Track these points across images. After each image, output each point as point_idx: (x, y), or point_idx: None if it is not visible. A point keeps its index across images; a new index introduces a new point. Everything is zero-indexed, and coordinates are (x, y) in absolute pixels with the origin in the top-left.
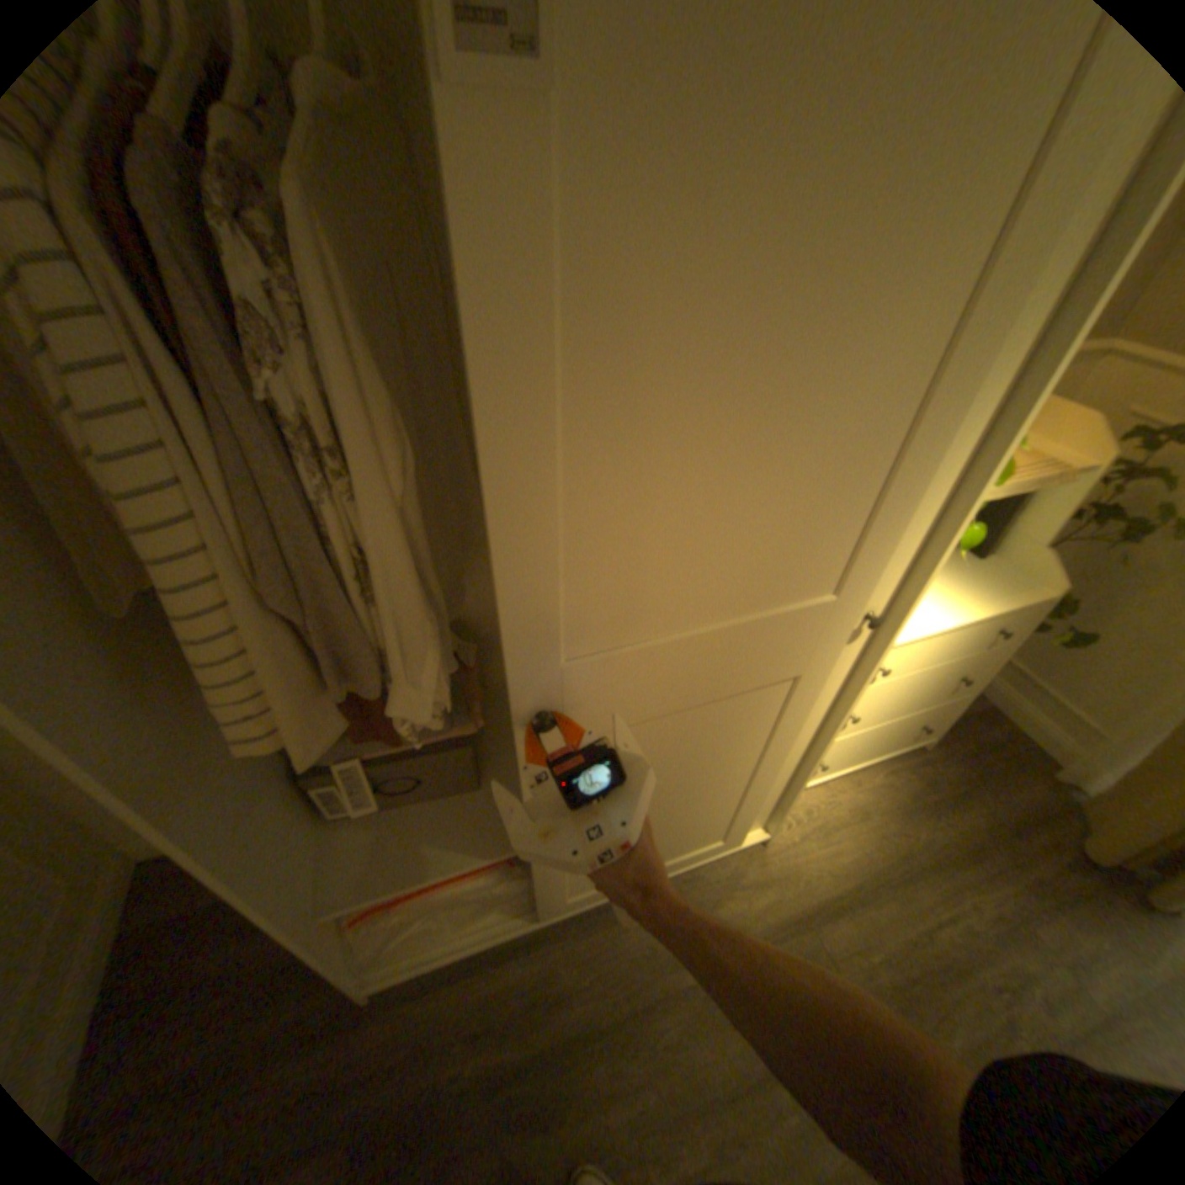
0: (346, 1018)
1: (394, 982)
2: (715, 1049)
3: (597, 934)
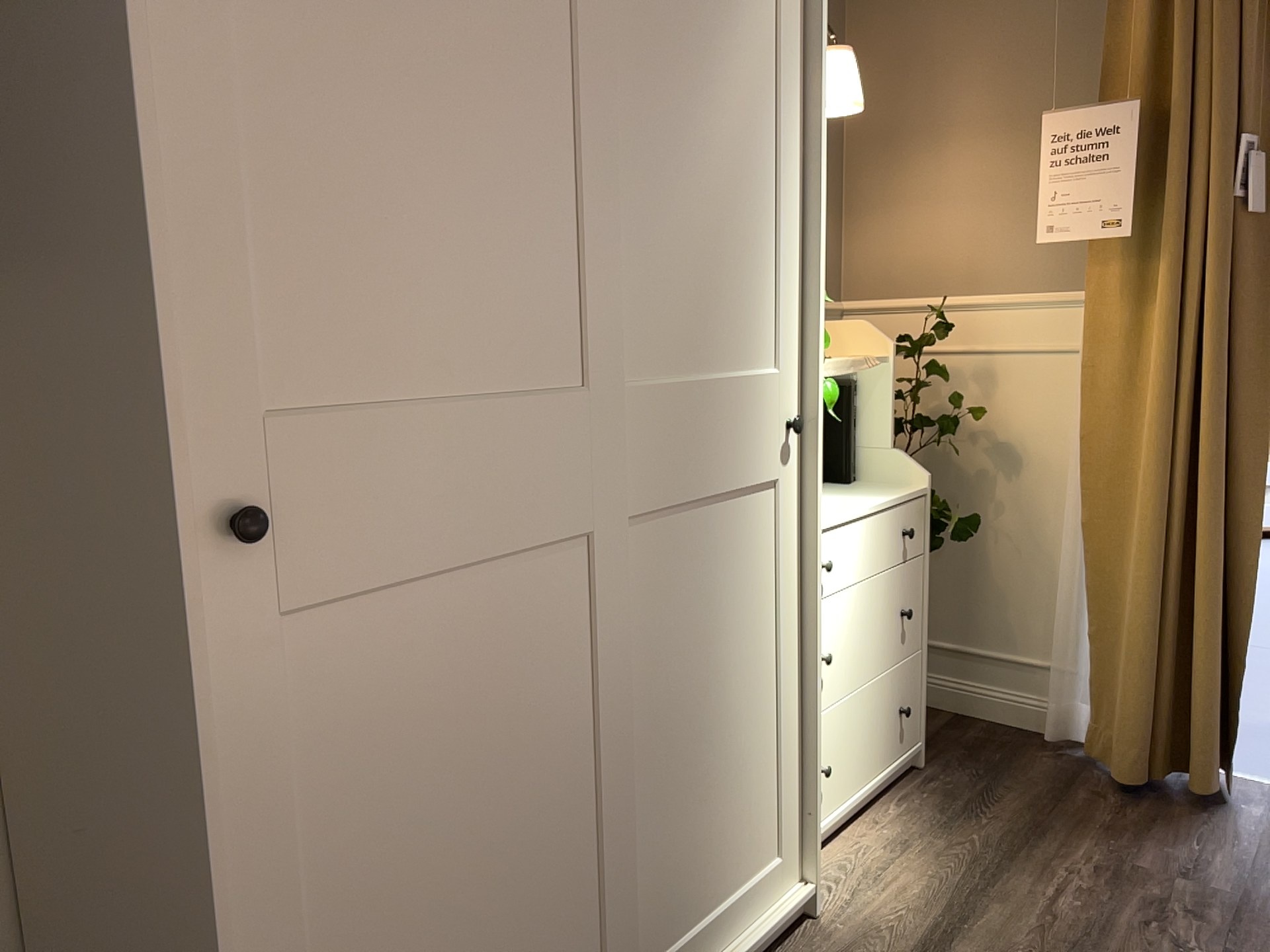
0: None
1: None
2: None
3: None
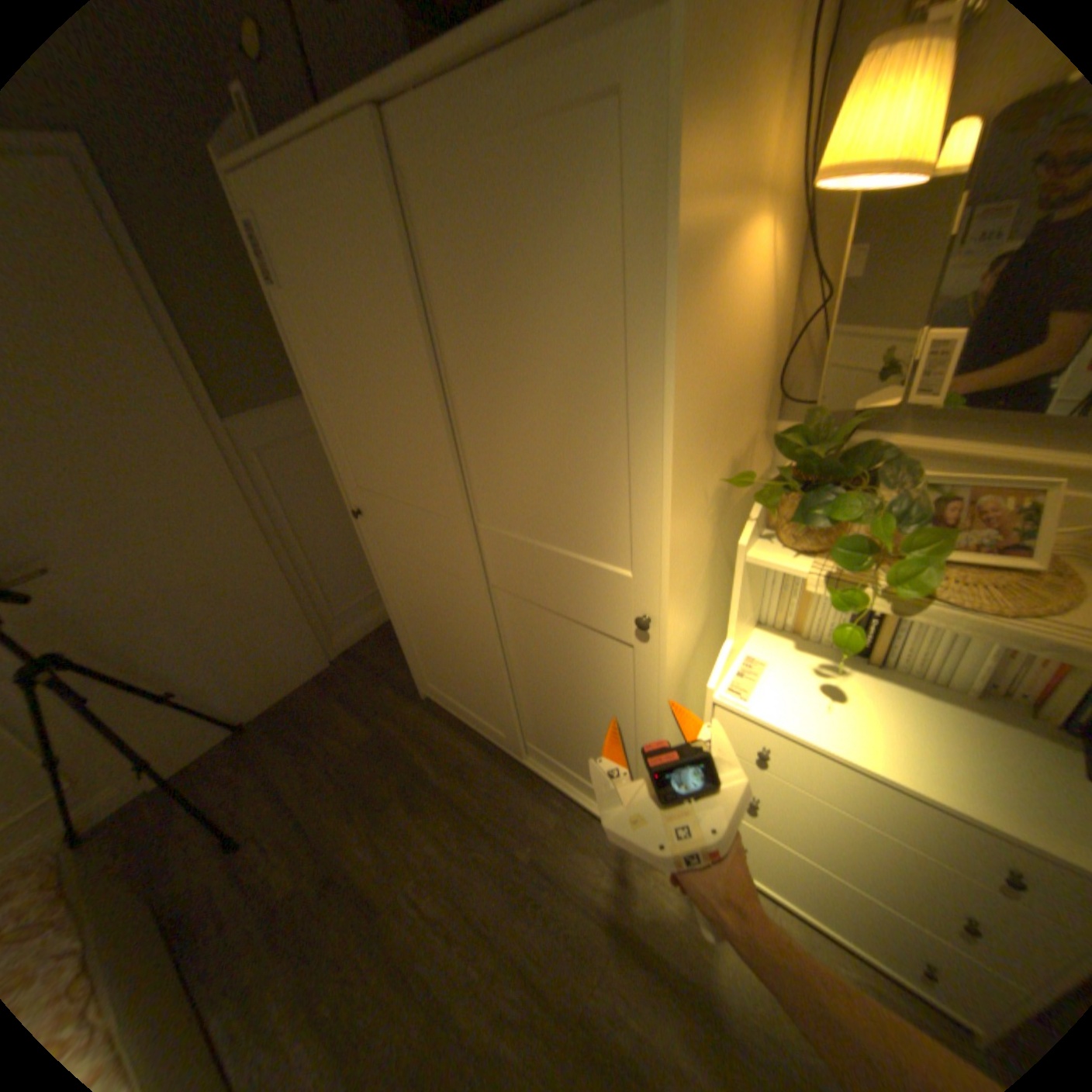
0: (416, 697)
1: (431, 696)
2: (490, 893)
3: (513, 780)
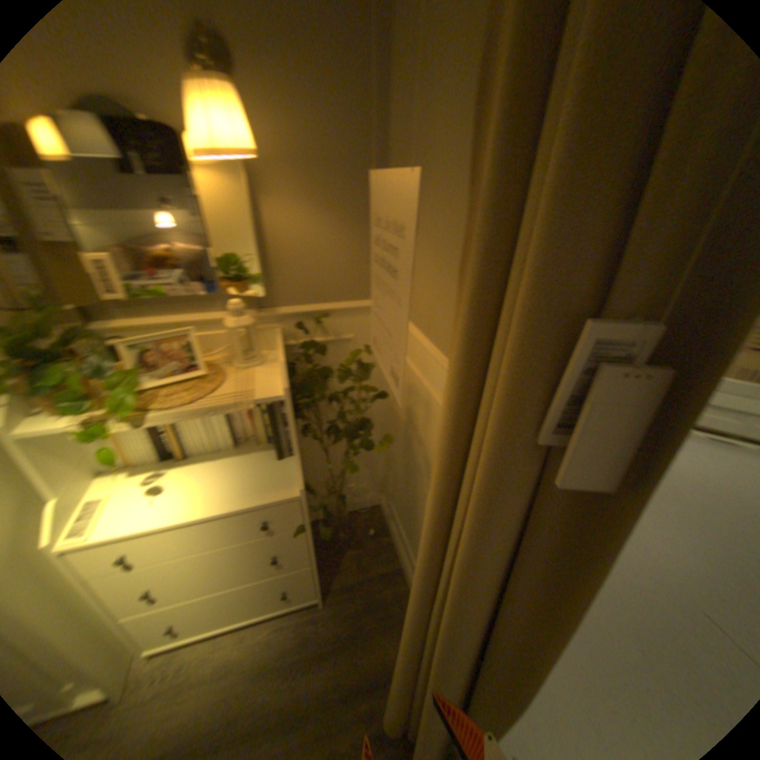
0: None
1: None
2: None
3: None
